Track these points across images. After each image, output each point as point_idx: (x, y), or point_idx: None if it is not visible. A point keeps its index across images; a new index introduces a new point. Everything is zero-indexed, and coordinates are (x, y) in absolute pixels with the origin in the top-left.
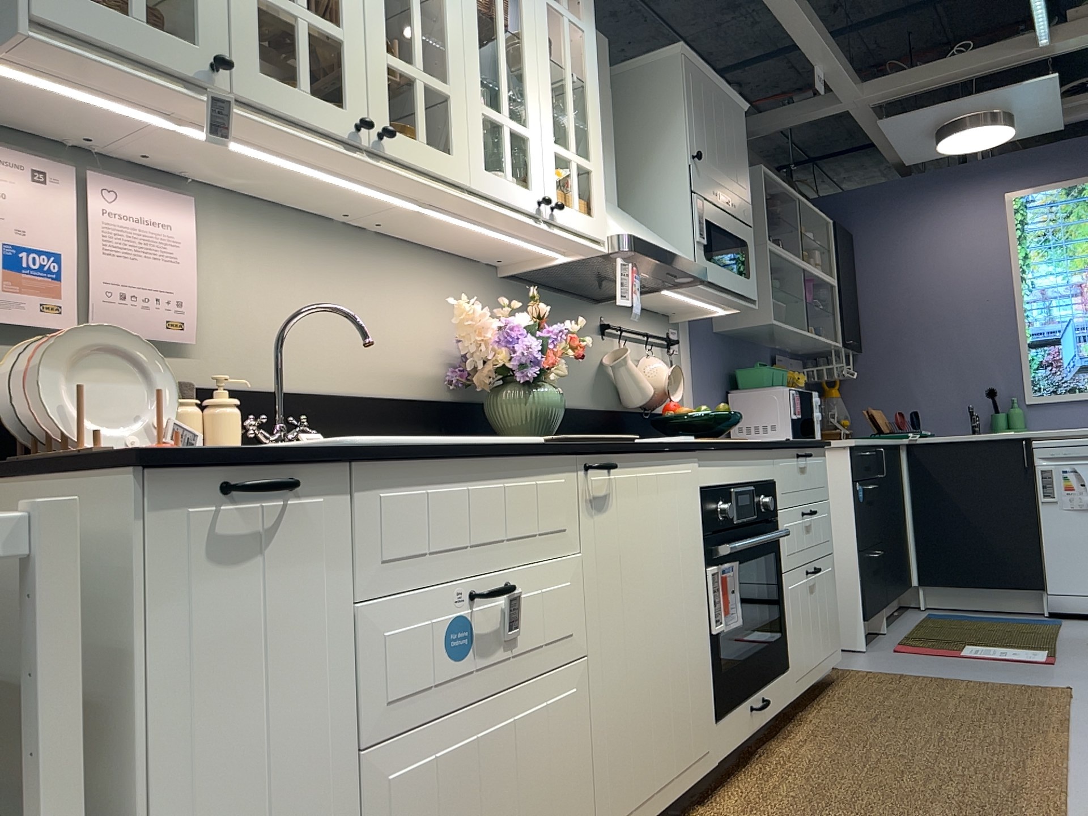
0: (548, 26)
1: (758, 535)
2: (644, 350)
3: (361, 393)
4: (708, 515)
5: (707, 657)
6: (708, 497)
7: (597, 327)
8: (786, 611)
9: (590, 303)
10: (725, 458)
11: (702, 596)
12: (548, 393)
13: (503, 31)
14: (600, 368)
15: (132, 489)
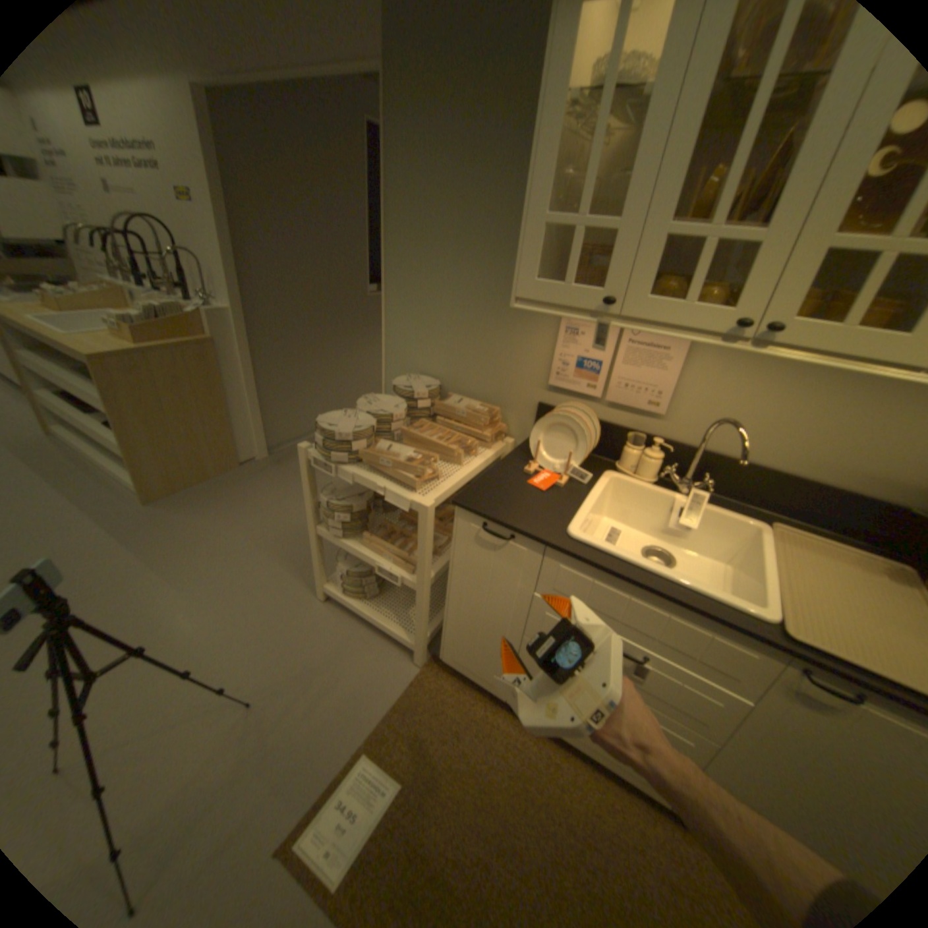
0: None
1: None
2: None
3: (805, 475)
4: None
5: None
6: None
7: None
8: None
9: None
10: None
11: None
12: None
13: None
14: None
15: (457, 510)
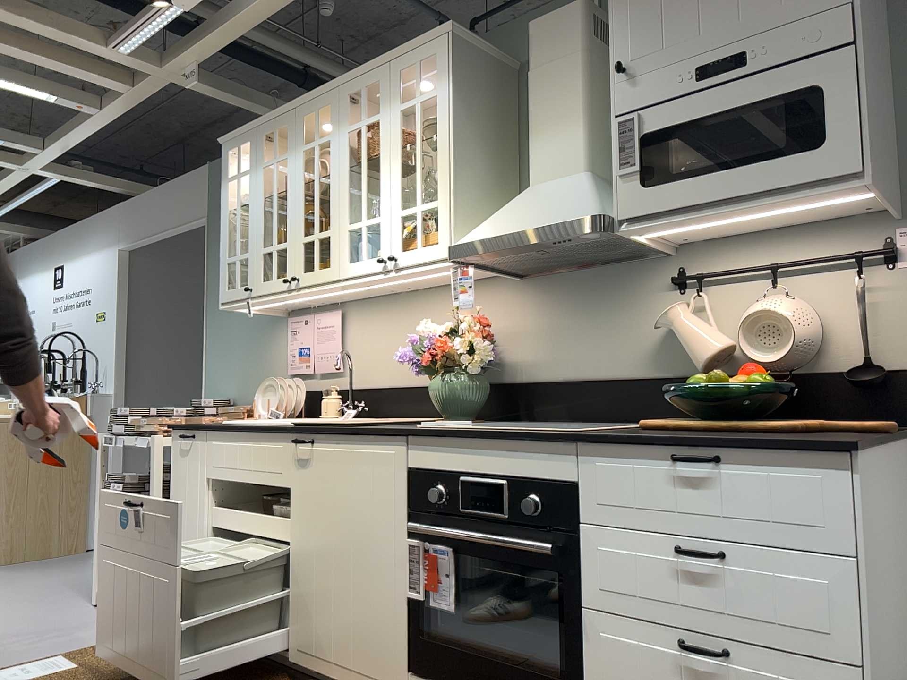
0: (399, 127)
1: (510, 537)
2: (779, 285)
3: (410, 385)
4: (415, 493)
5: (399, 609)
6: (415, 477)
7: (662, 284)
8: (585, 659)
9: (651, 259)
10: (450, 445)
11: (398, 559)
12: (453, 381)
13: (363, 166)
14: (664, 330)
15: (173, 434)
